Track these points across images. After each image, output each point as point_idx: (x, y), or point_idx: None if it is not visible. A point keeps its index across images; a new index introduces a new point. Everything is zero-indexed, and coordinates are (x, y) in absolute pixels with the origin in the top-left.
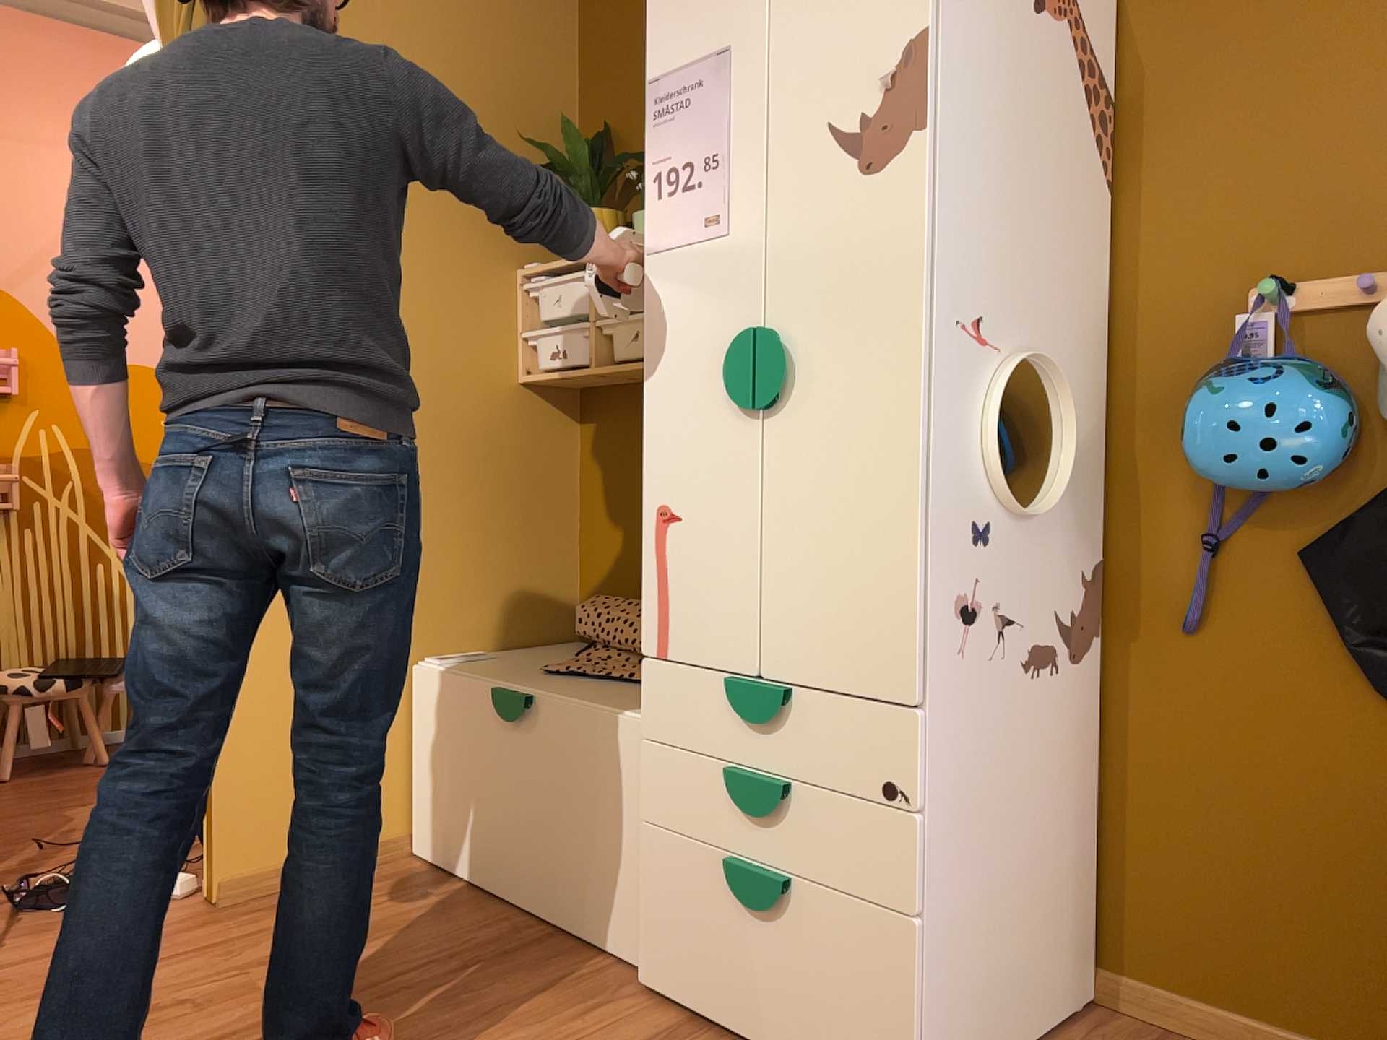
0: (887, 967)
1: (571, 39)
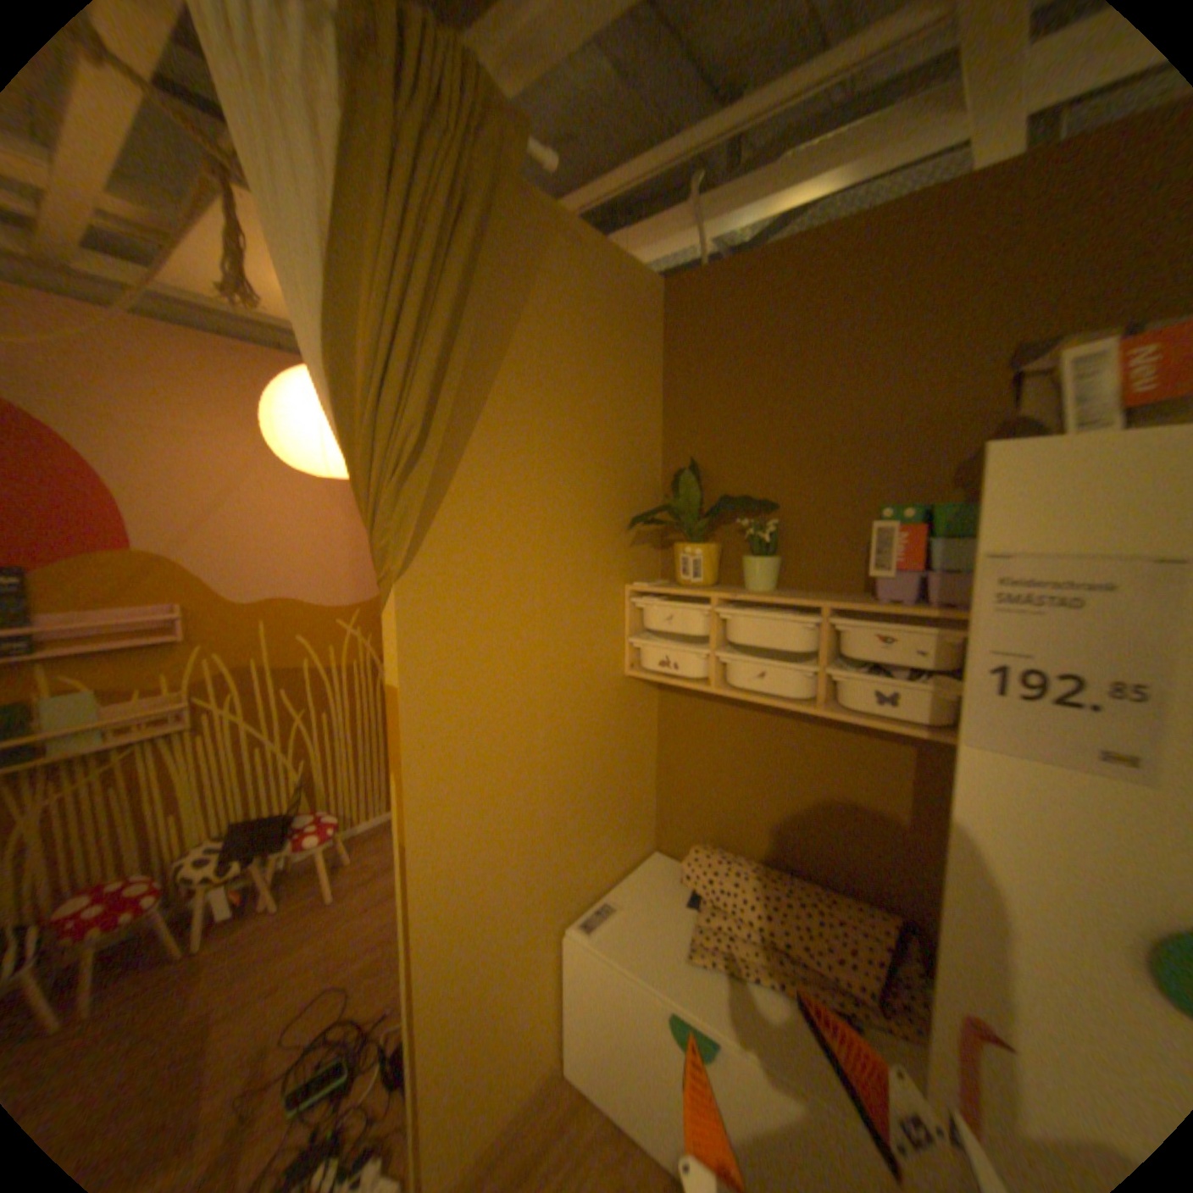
0: None
1: (657, 381)
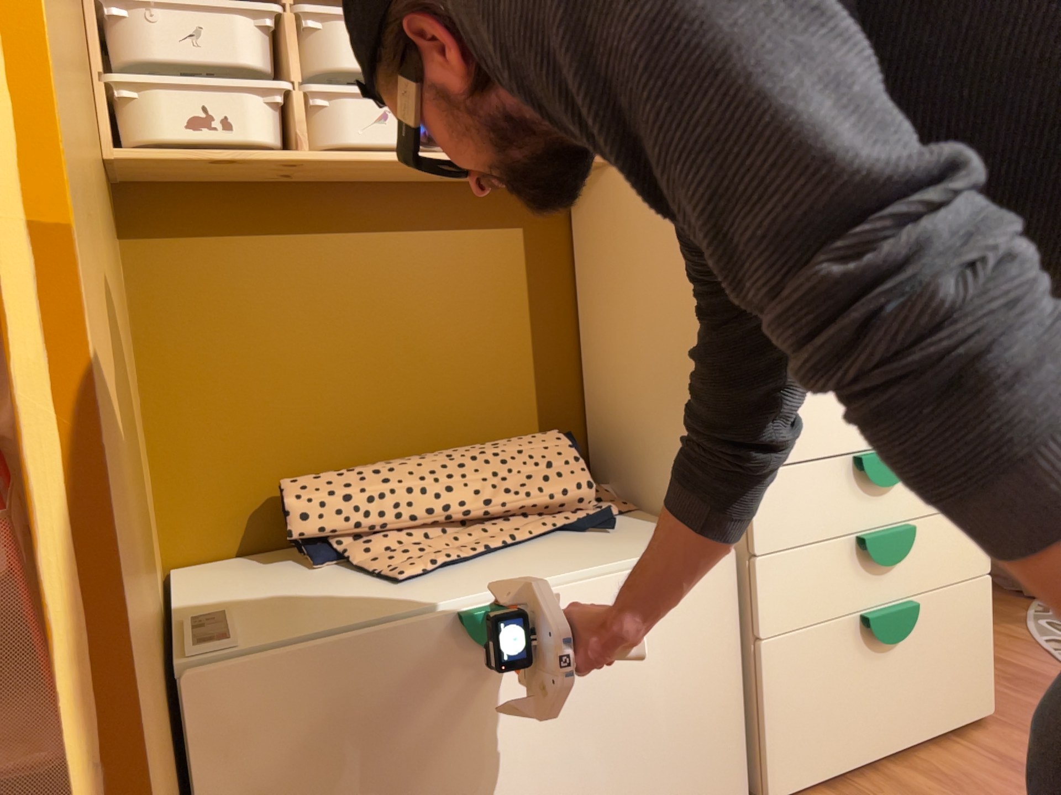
0: (977, 616)
1: None
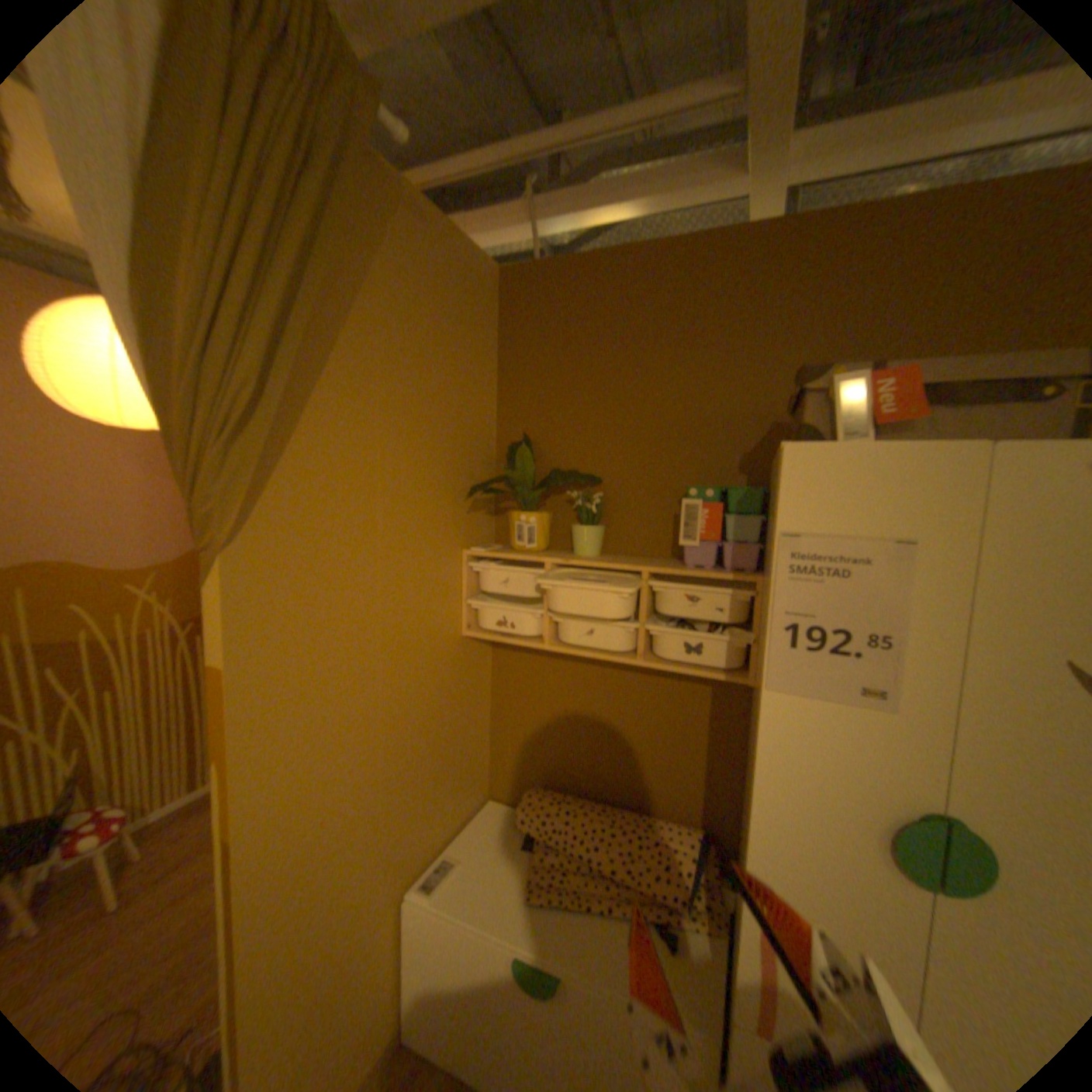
0: None
1: (494, 360)
